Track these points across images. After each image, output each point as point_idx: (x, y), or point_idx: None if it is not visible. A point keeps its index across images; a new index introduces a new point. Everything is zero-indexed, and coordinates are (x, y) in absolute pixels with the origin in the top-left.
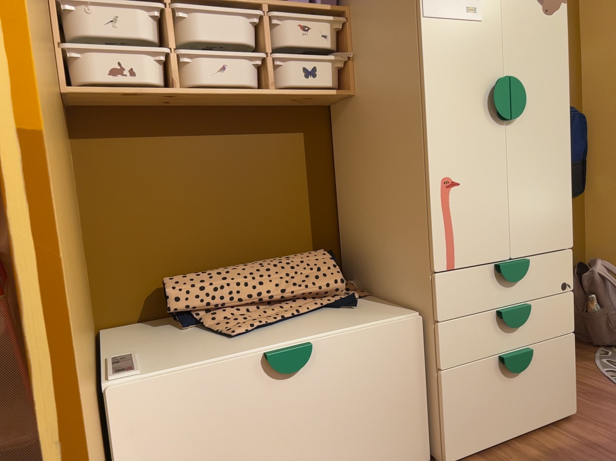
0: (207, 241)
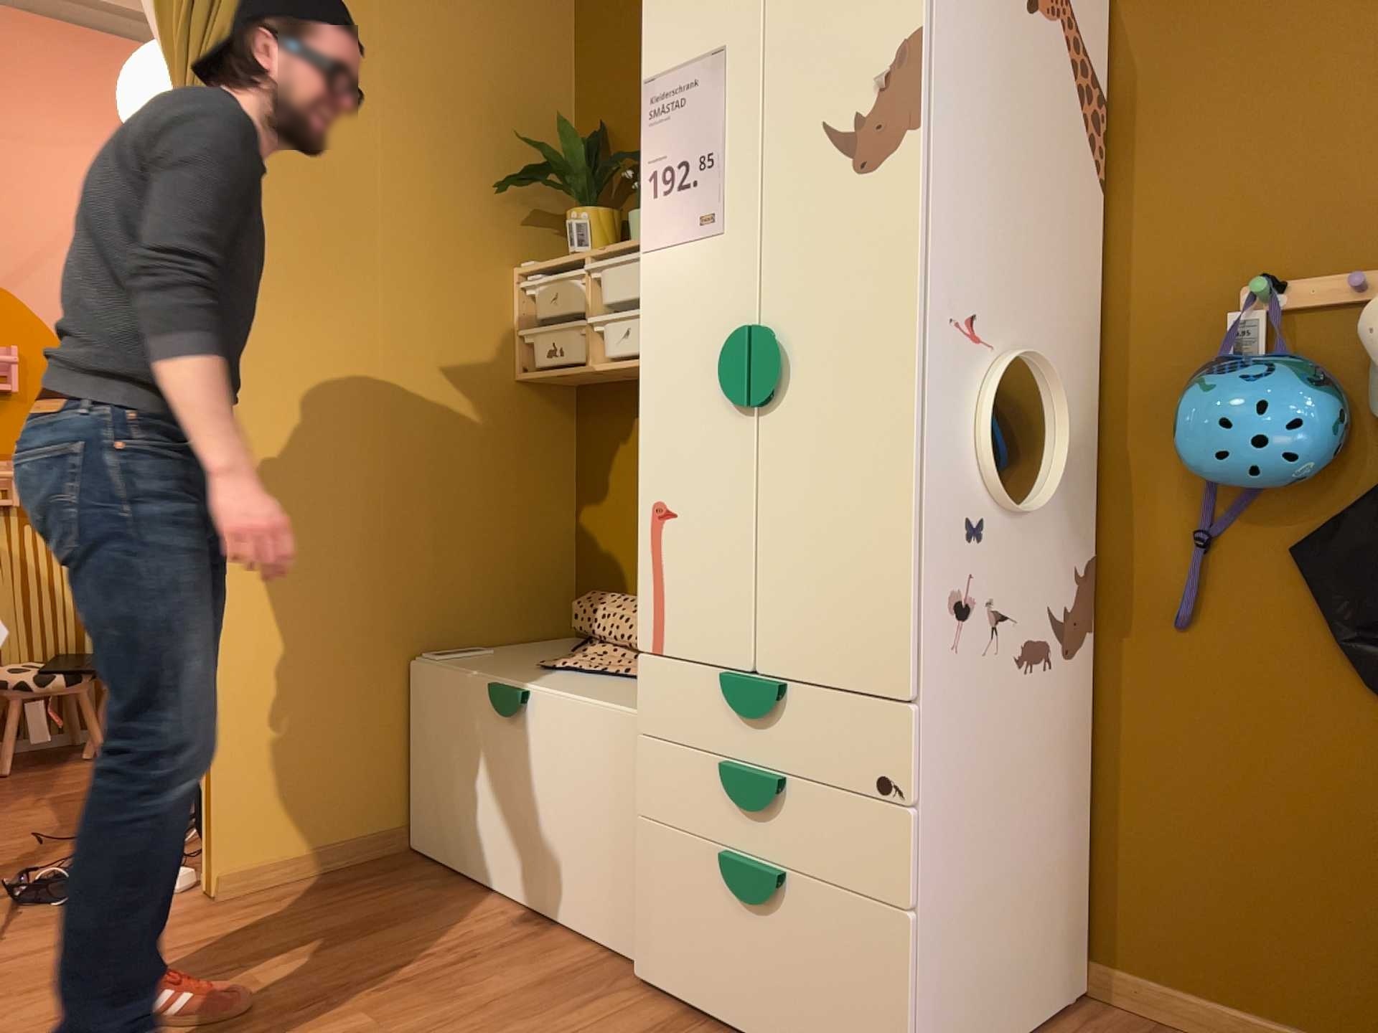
0: None
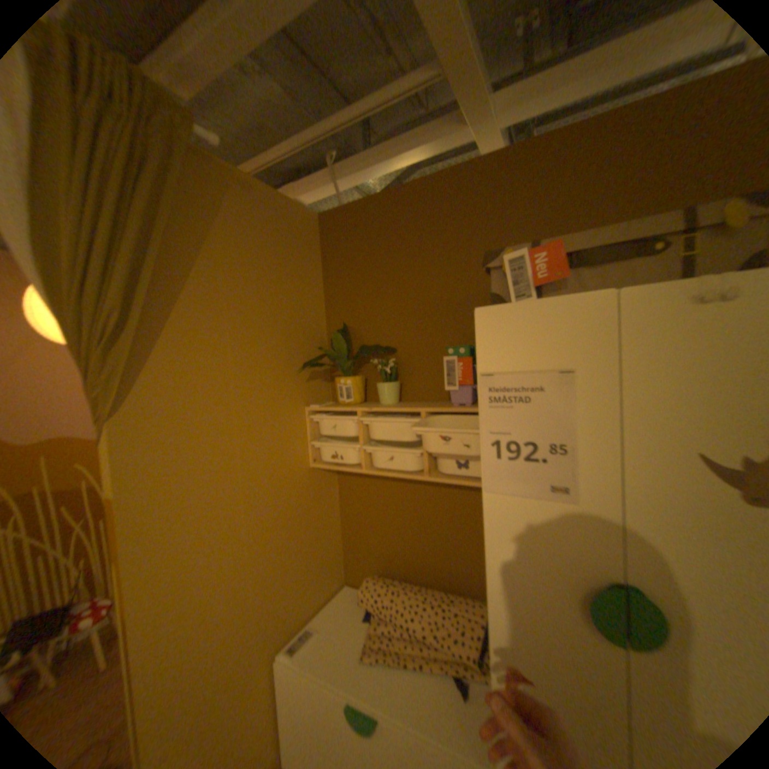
0: (405, 556)
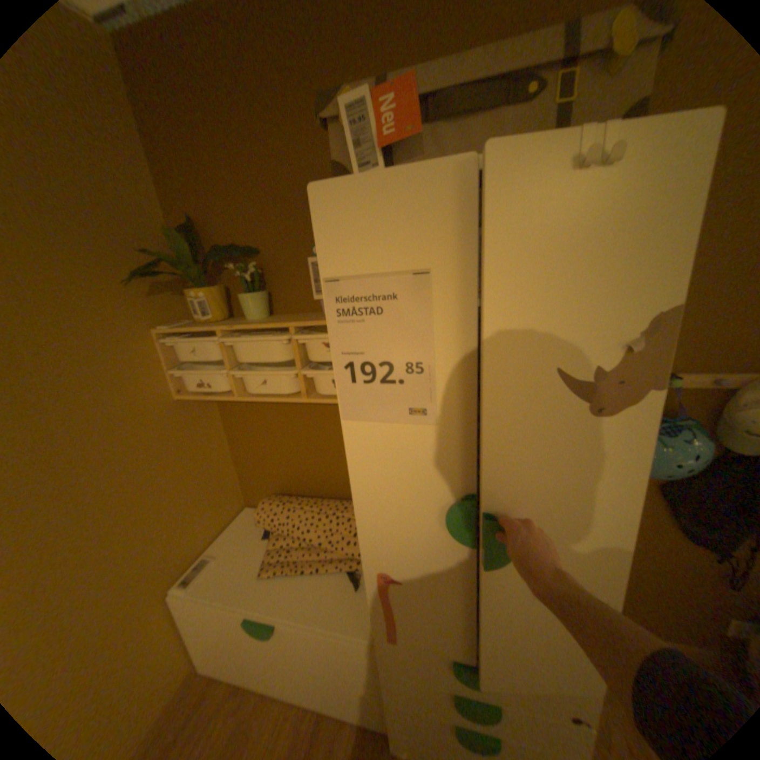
0: (301, 473)
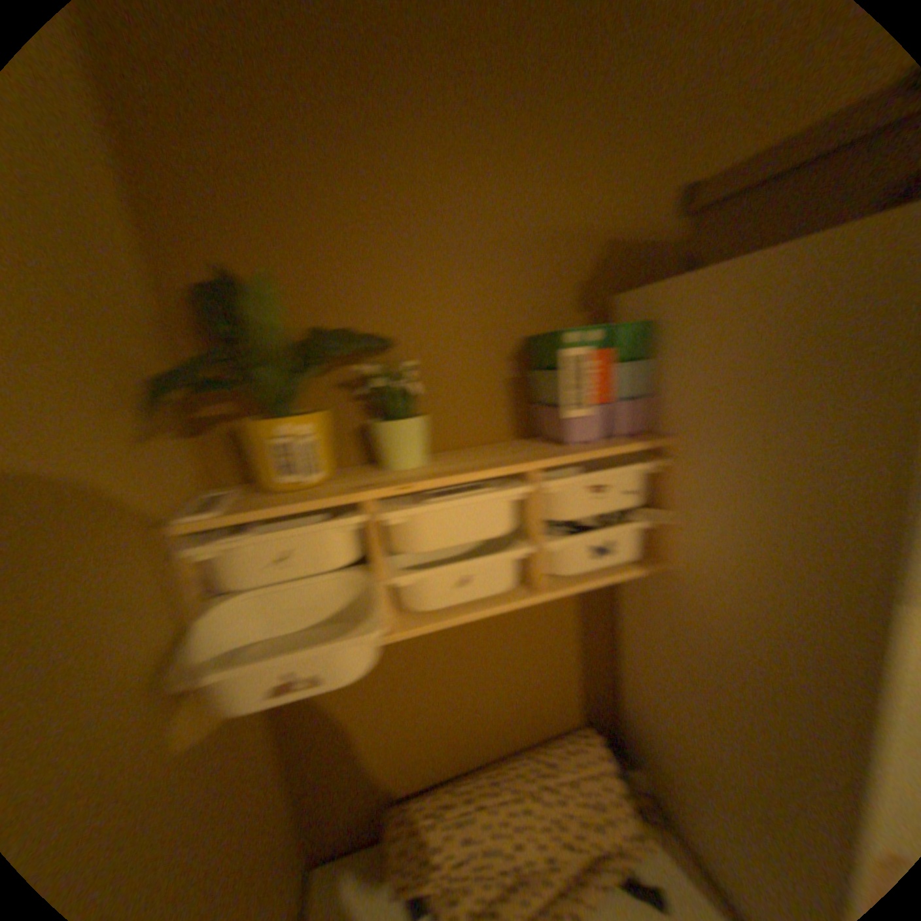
0: (443, 738)
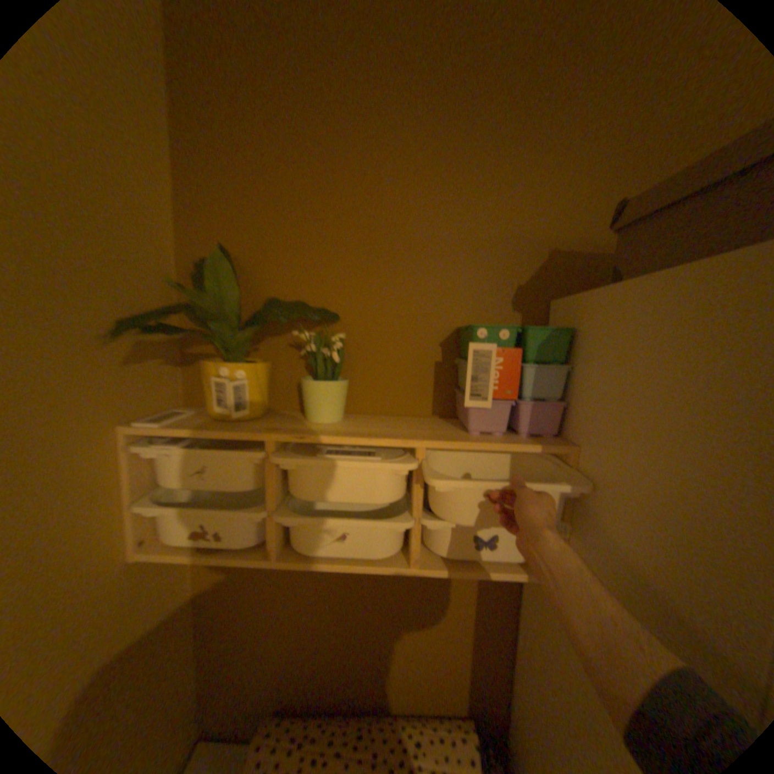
0: (328, 671)
